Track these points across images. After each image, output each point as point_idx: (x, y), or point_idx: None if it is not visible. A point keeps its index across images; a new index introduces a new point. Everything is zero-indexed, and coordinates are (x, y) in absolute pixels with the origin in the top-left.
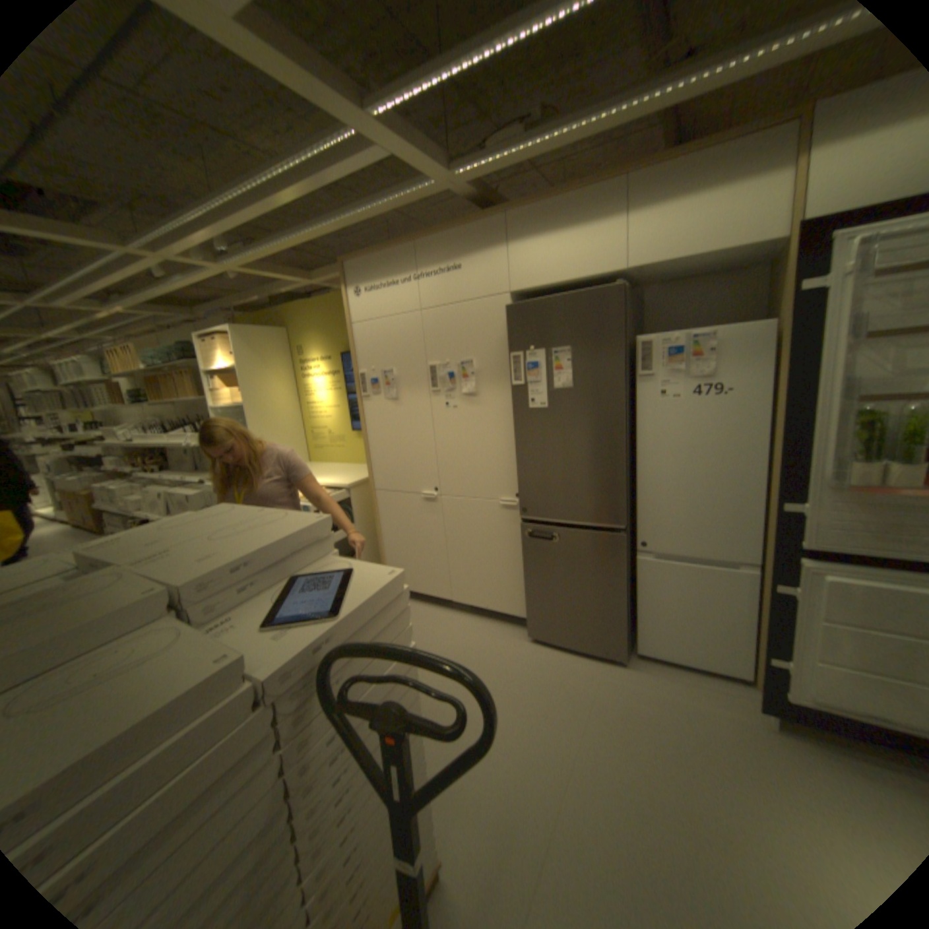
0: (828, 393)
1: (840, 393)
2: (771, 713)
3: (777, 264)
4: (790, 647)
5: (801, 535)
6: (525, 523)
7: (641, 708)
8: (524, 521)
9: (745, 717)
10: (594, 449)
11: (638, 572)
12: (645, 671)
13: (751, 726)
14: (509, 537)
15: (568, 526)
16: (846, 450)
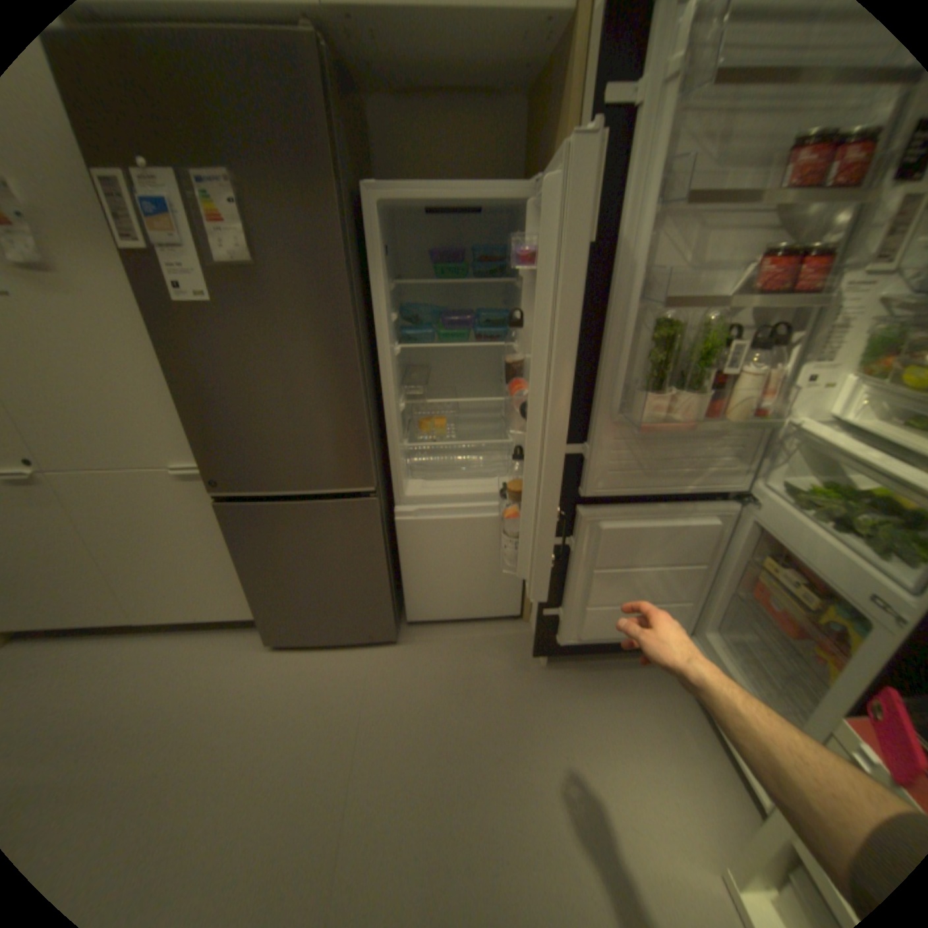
0: (622, 291)
1: (638, 292)
2: (539, 653)
3: (540, 90)
4: (559, 593)
5: (576, 479)
6: (221, 502)
7: (415, 696)
8: (219, 498)
9: (515, 659)
10: (311, 376)
11: (398, 534)
12: (416, 639)
13: (522, 669)
14: (203, 520)
15: (292, 495)
16: (633, 373)
